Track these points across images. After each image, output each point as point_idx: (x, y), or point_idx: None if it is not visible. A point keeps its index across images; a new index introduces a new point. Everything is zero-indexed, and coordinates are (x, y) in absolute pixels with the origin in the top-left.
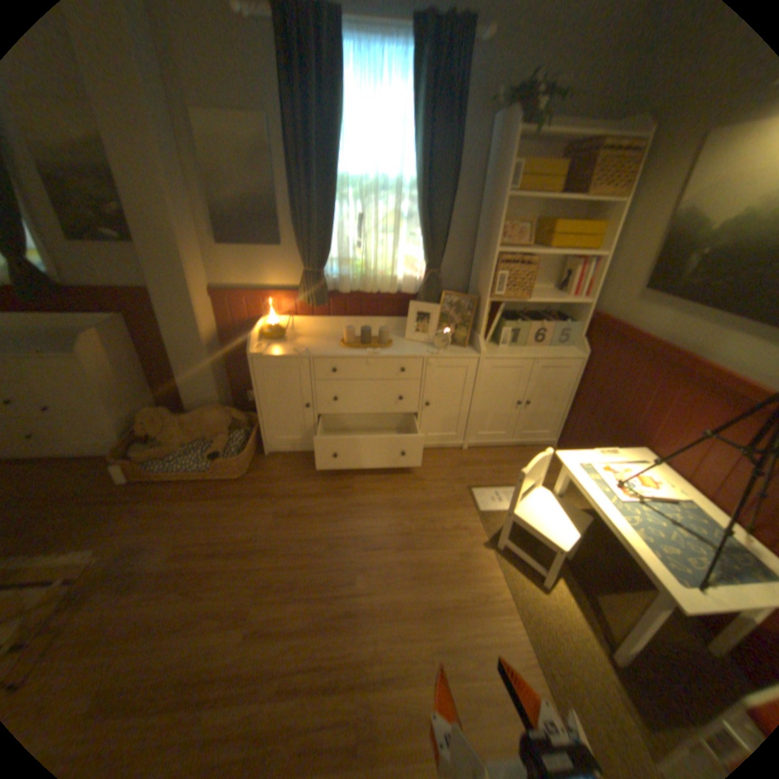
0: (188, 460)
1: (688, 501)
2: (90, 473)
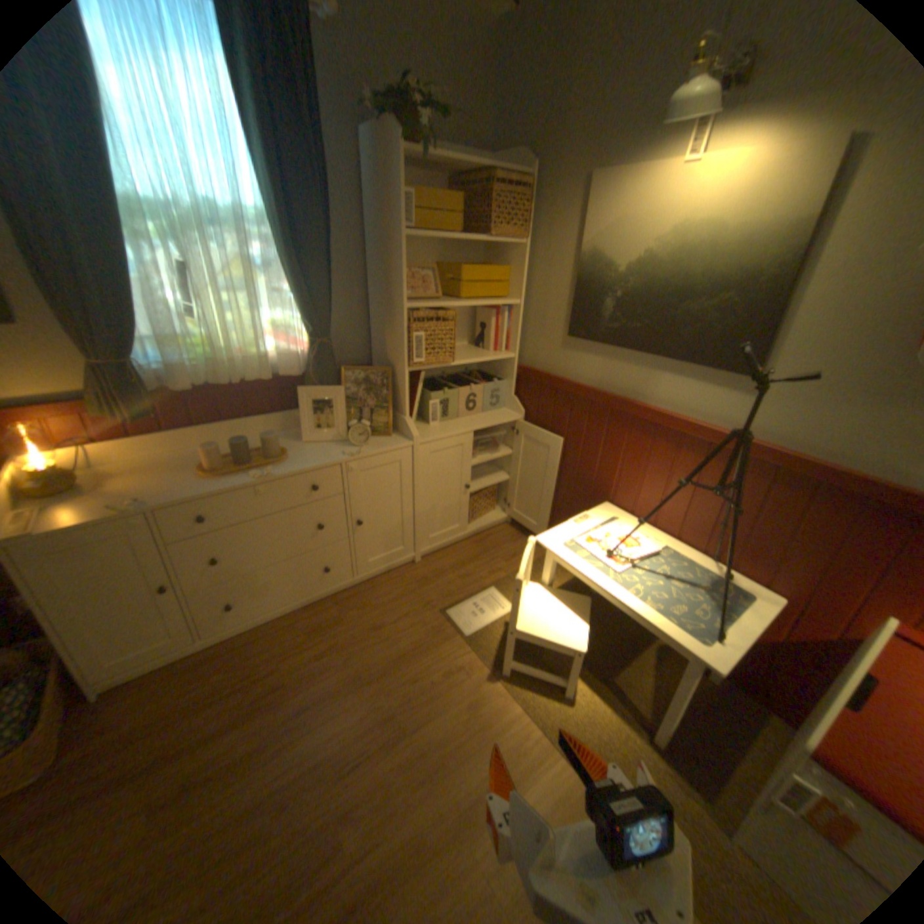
0: None
1: (663, 547)
2: None
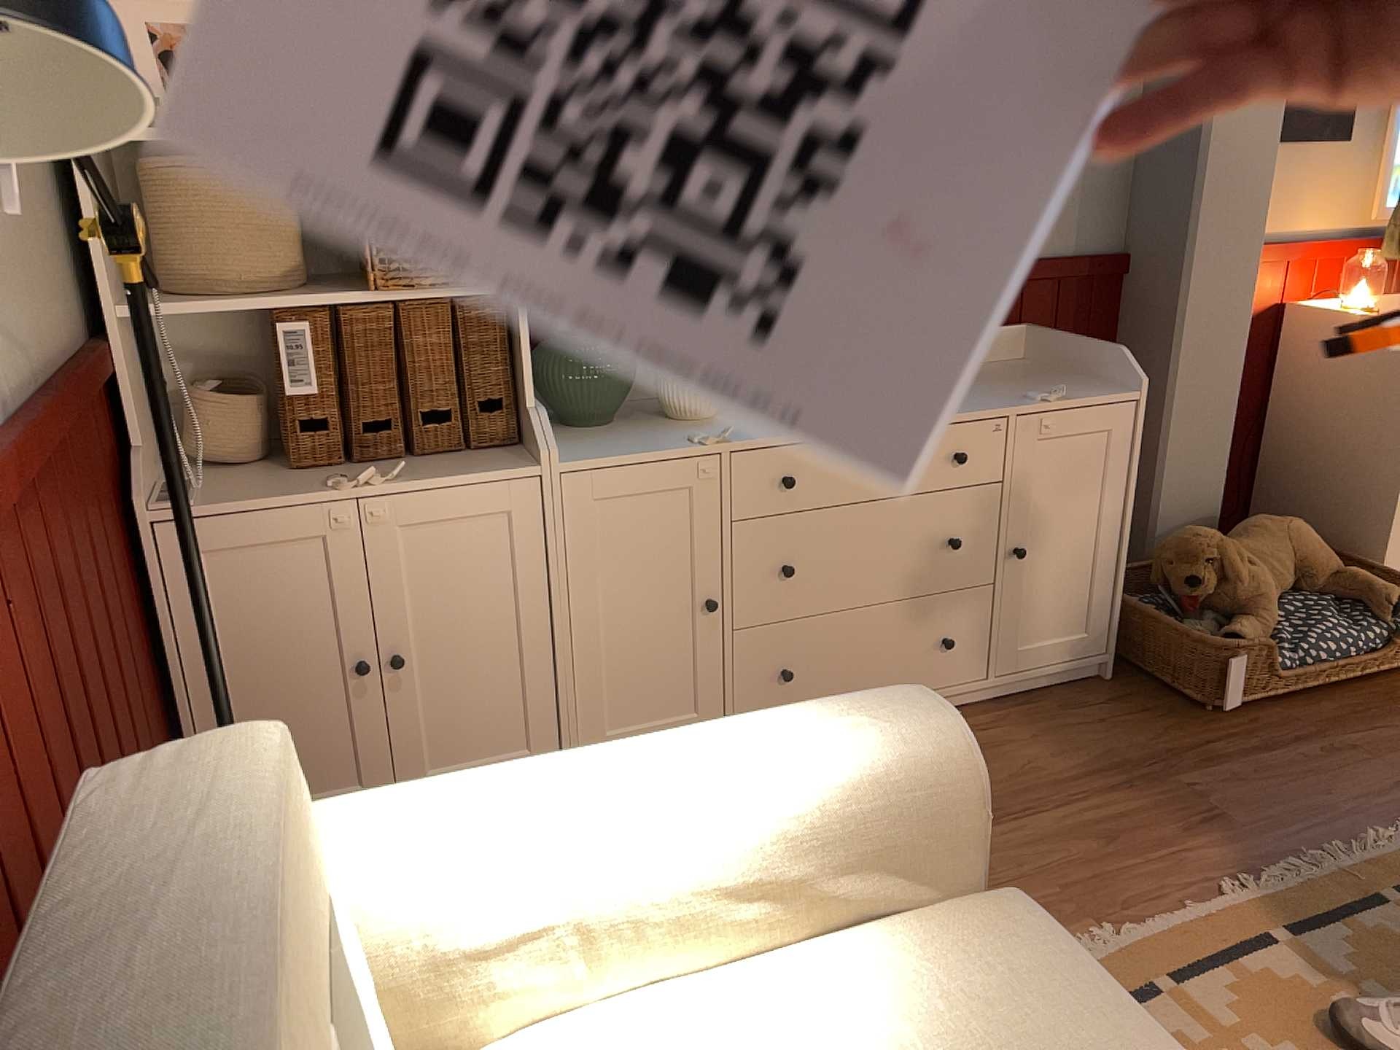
0: (1337, 623)
1: None
2: (1093, 711)
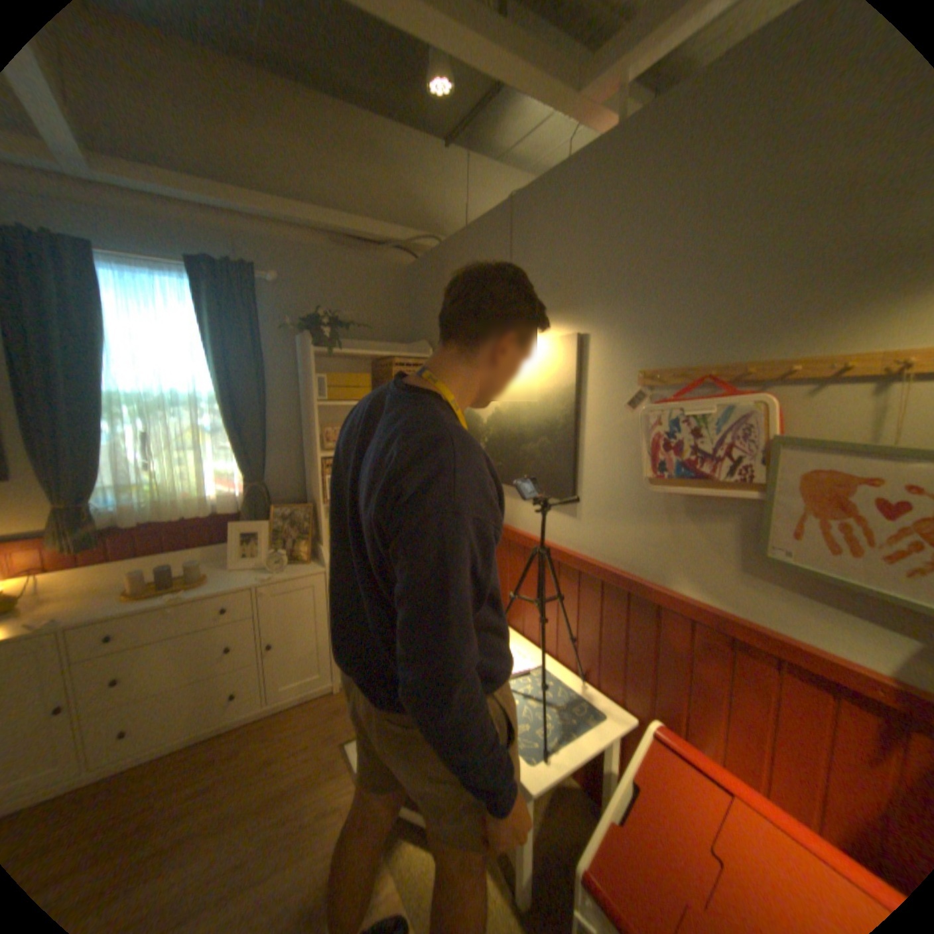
0: None
1: (536, 667)
2: None
